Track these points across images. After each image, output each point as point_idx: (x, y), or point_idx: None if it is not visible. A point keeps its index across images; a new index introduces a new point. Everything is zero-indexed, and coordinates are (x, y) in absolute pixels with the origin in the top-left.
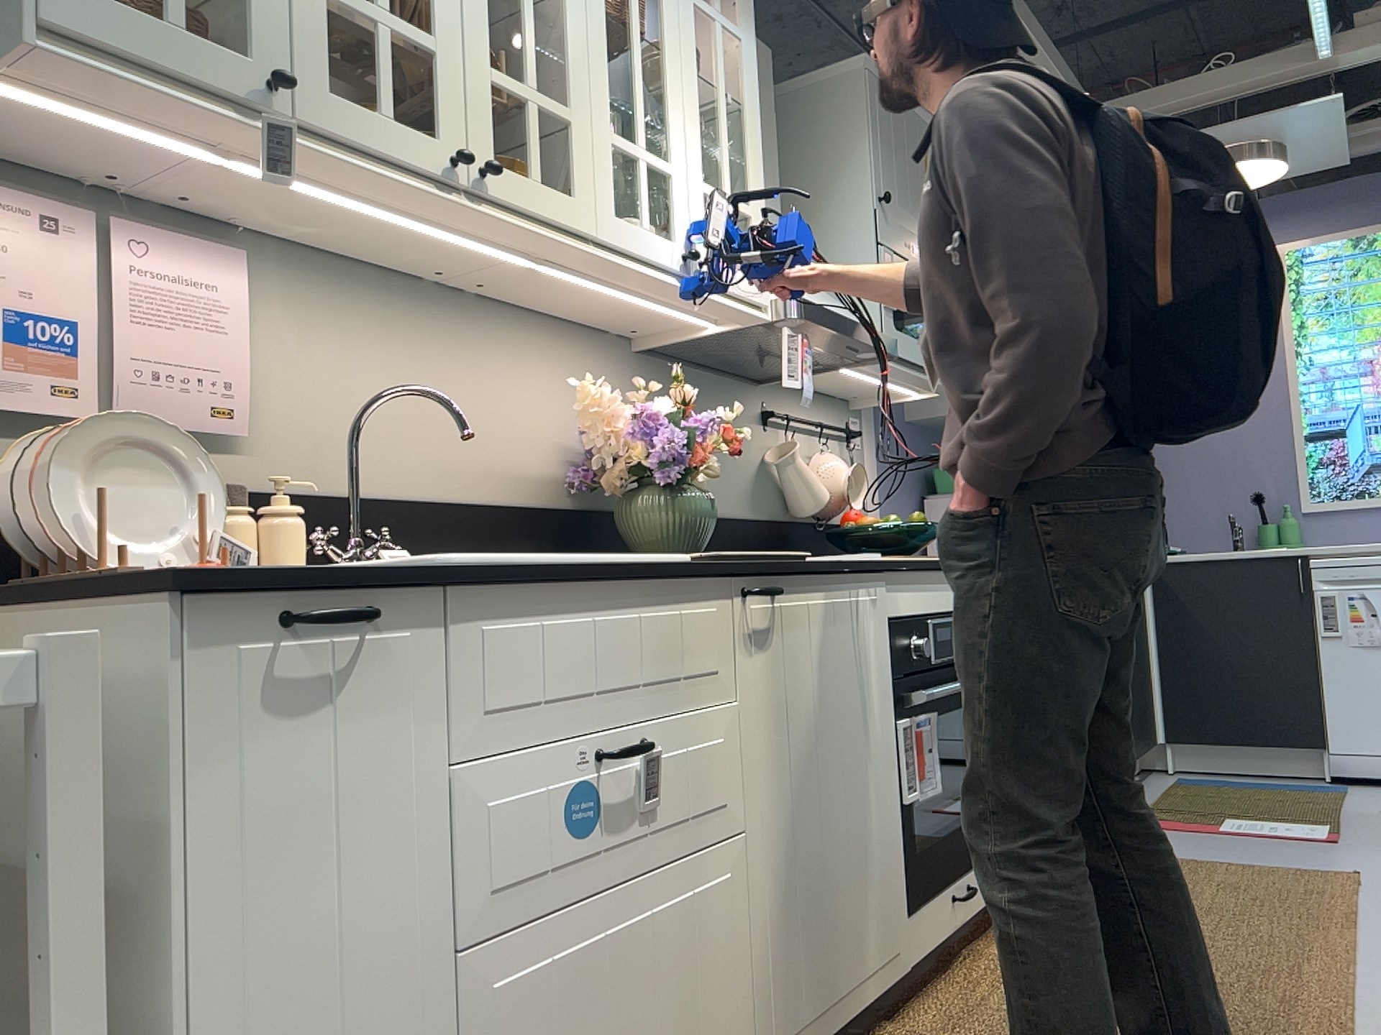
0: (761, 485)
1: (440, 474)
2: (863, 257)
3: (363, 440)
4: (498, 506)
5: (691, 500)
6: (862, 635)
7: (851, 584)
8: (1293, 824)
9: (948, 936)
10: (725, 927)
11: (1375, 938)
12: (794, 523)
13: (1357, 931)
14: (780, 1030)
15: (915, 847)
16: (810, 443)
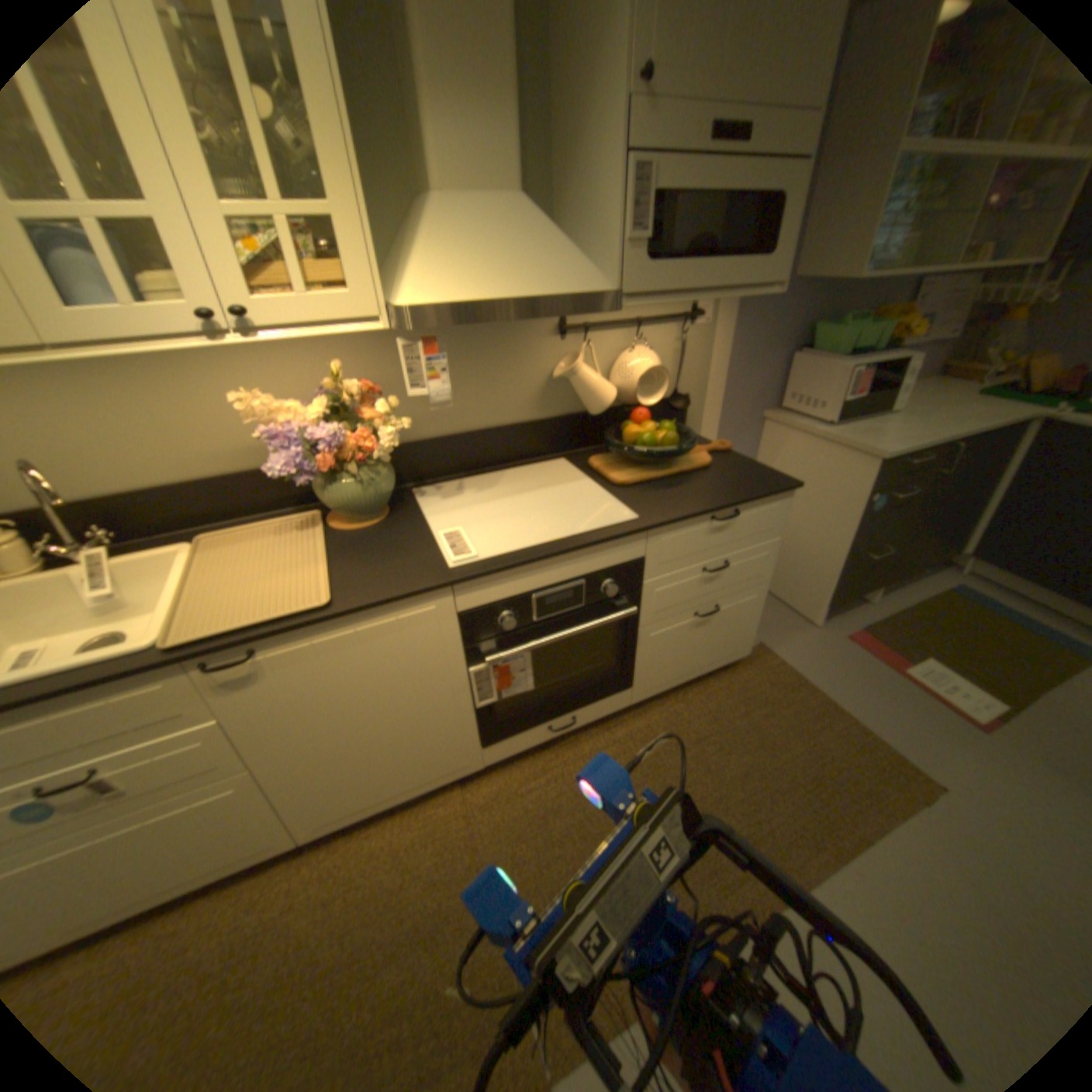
0: (547, 391)
1: (168, 467)
2: (612, 170)
3: (82, 462)
4: (231, 476)
5: (347, 486)
6: (404, 639)
7: (382, 614)
8: (977, 694)
9: (539, 745)
10: (232, 812)
11: (844, 888)
12: (588, 413)
13: (842, 870)
14: (312, 827)
15: (494, 720)
16: (623, 338)
